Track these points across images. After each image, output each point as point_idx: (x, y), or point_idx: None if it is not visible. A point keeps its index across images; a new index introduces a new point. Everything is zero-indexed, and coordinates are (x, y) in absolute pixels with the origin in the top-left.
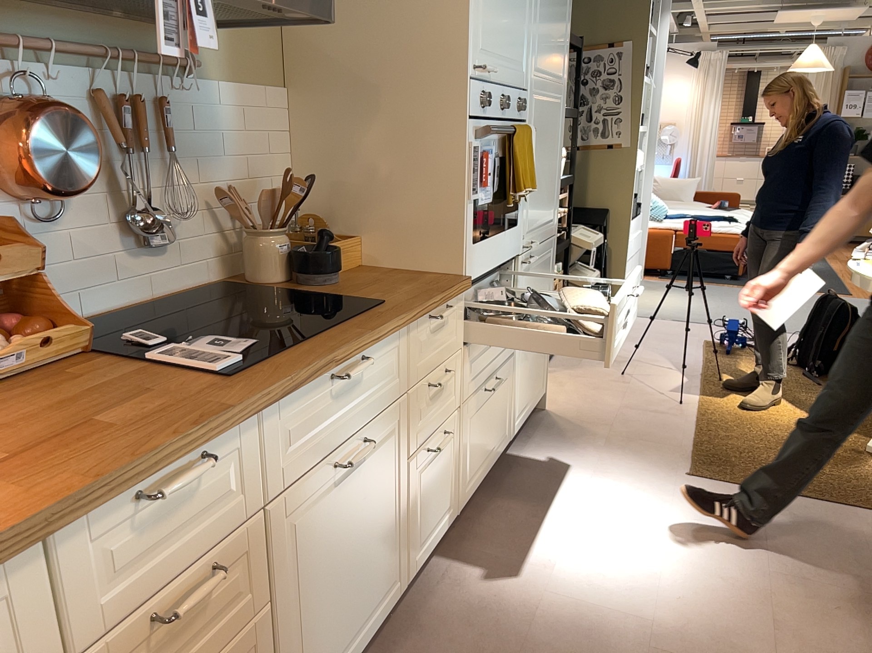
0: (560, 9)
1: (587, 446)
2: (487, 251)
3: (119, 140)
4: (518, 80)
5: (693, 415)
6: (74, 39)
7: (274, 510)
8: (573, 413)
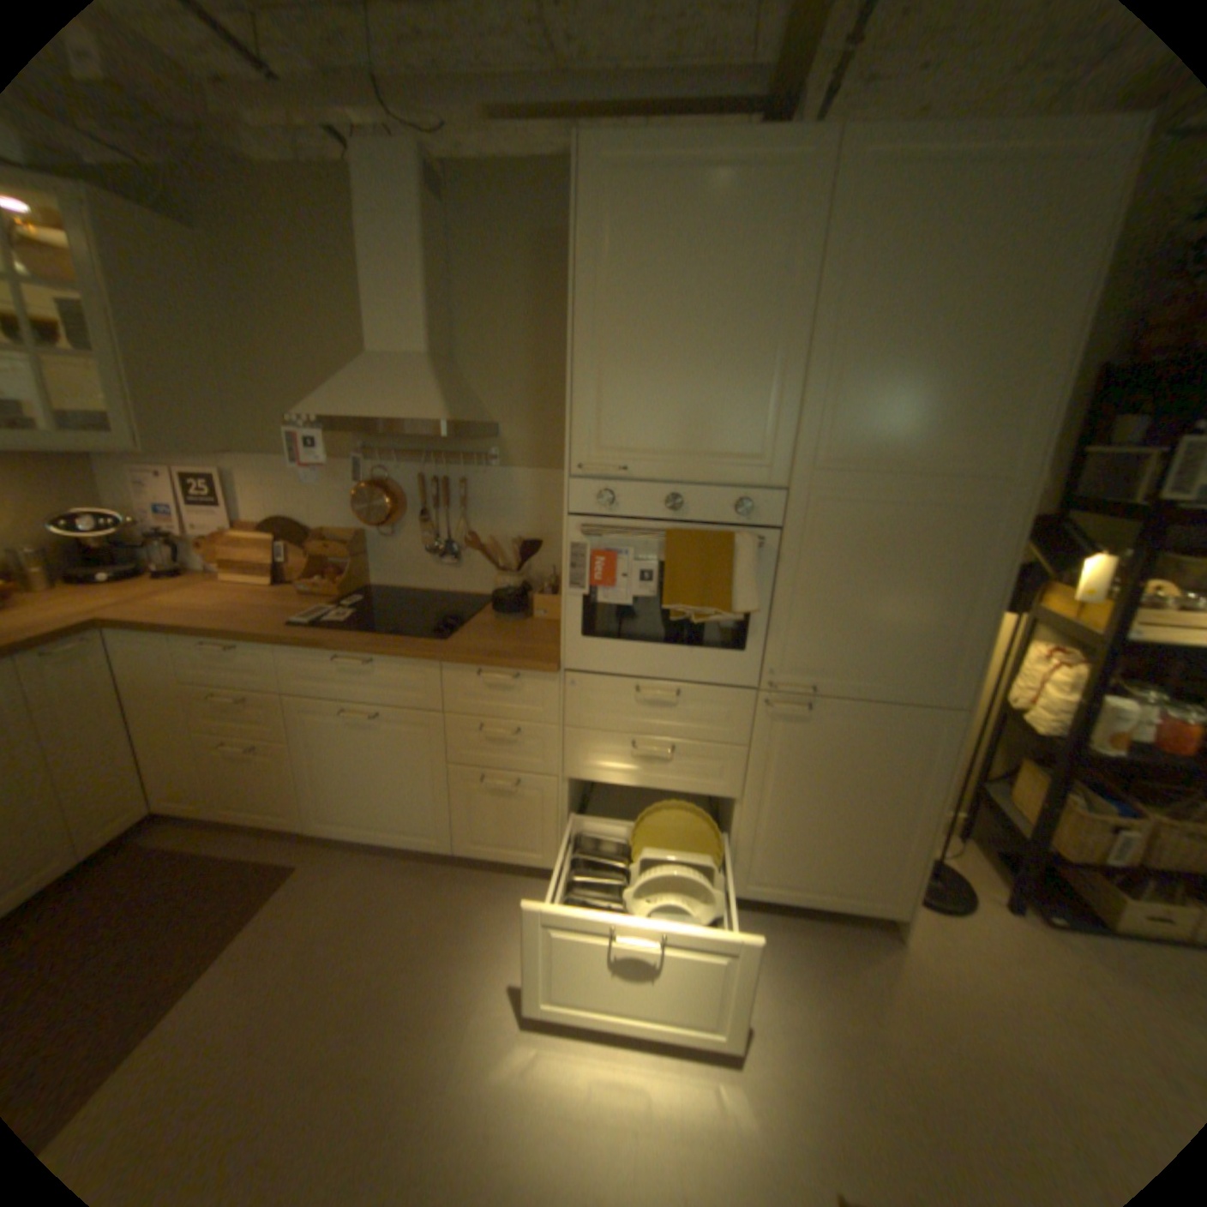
0: (973, 356)
1: (831, 1013)
2: (623, 653)
3: (428, 501)
4: (737, 474)
5: None
6: (415, 448)
7: (290, 702)
8: (929, 988)
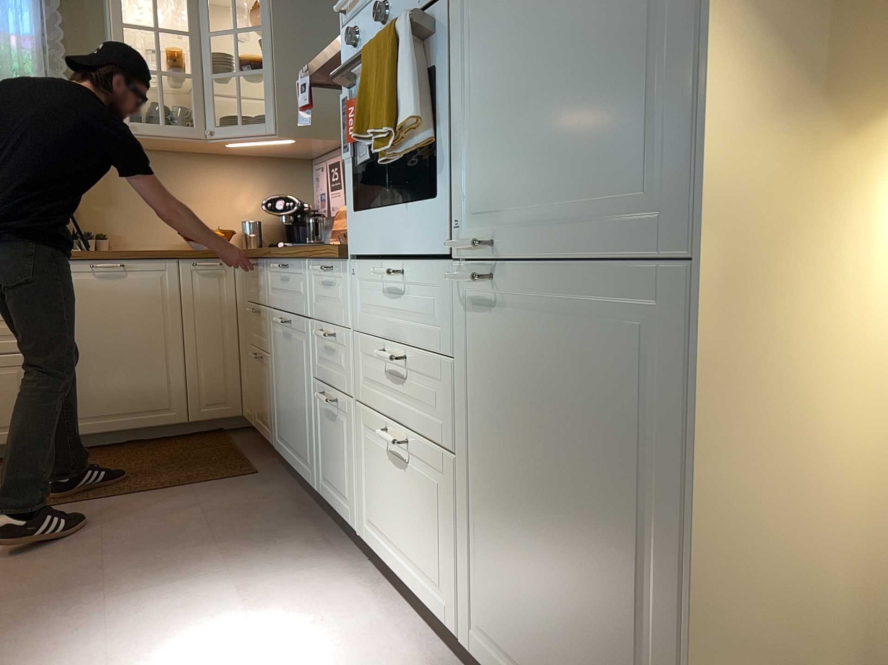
0: None
1: None
2: (373, 225)
3: None
4: None
5: None
6: None
7: (269, 312)
8: None
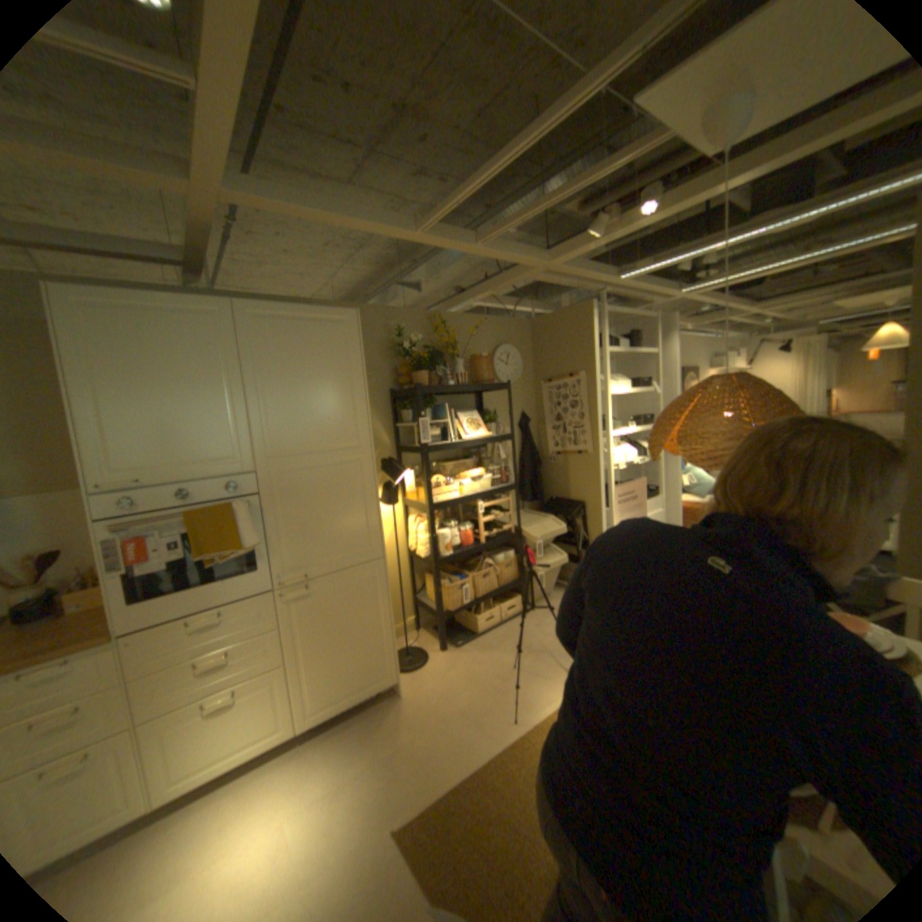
0: (325, 399)
1: (369, 757)
2: (165, 606)
3: None
4: (220, 471)
5: (507, 747)
6: None
7: None
8: (413, 710)
